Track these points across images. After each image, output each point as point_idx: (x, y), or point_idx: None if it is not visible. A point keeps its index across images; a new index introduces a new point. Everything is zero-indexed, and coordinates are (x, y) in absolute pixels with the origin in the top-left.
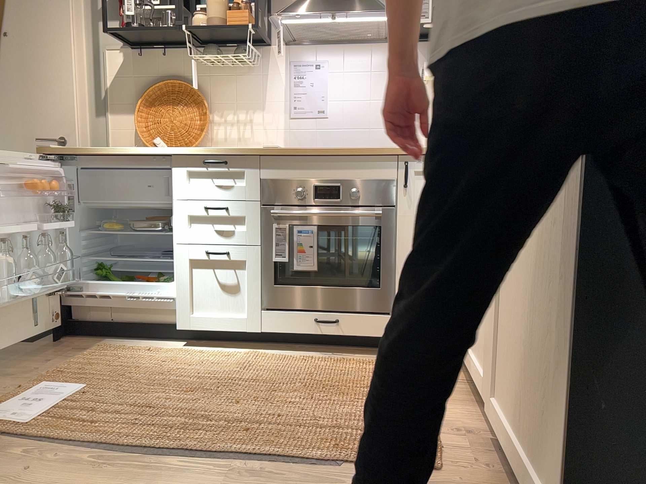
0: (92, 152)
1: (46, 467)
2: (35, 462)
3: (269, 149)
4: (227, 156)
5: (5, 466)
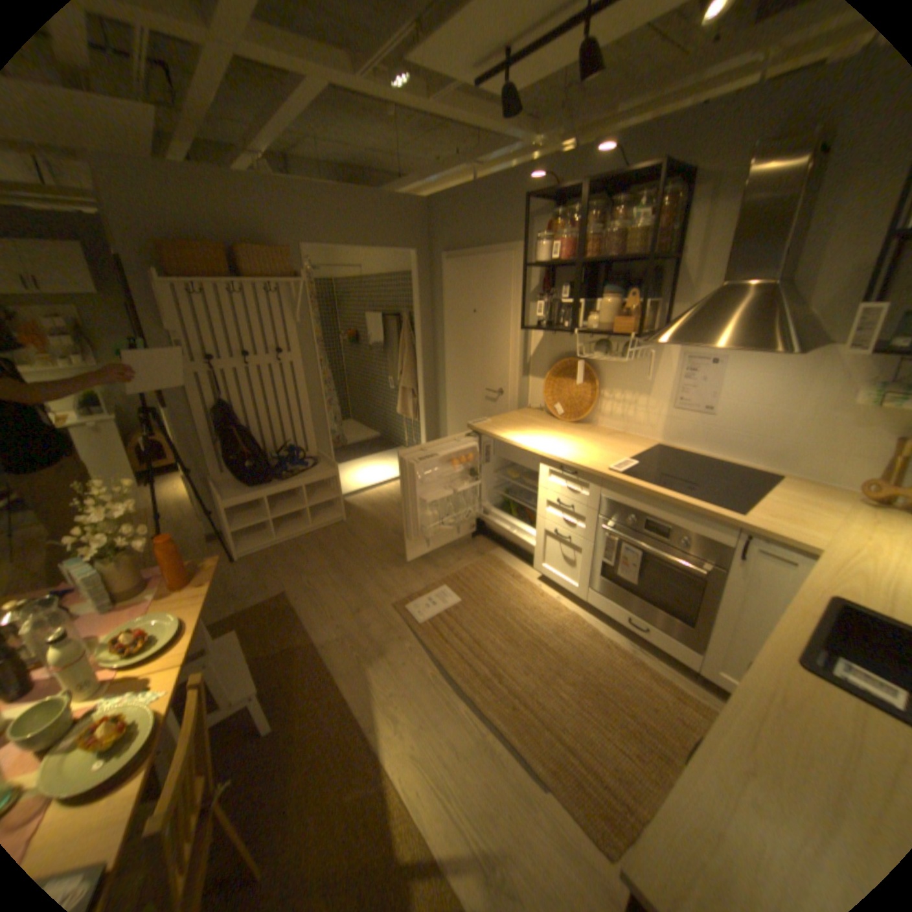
0: (495, 437)
1: (414, 663)
2: (412, 655)
3: (611, 476)
4: (577, 469)
5: (401, 650)
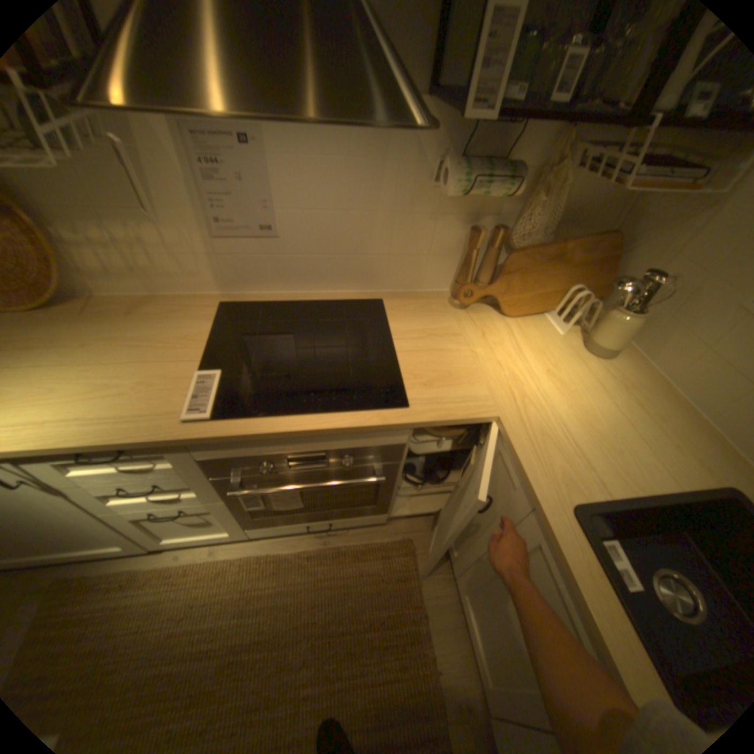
0: None
1: None
2: None
3: (196, 437)
4: (117, 447)
5: None
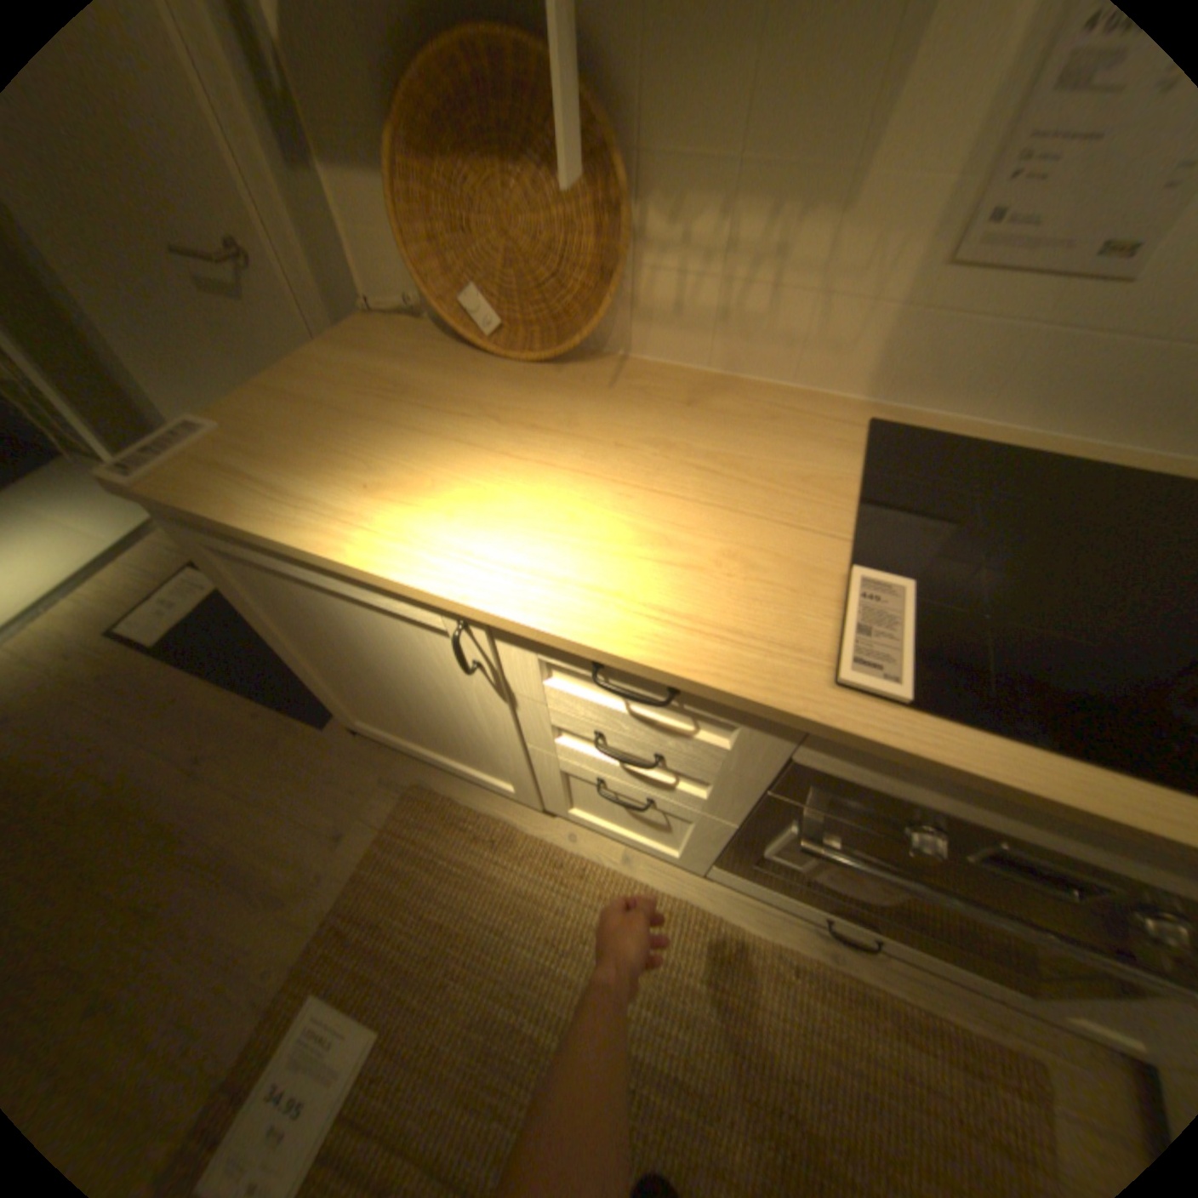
0: (245, 534)
1: None
2: None
3: (881, 739)
4: (686, 682)
5: None
